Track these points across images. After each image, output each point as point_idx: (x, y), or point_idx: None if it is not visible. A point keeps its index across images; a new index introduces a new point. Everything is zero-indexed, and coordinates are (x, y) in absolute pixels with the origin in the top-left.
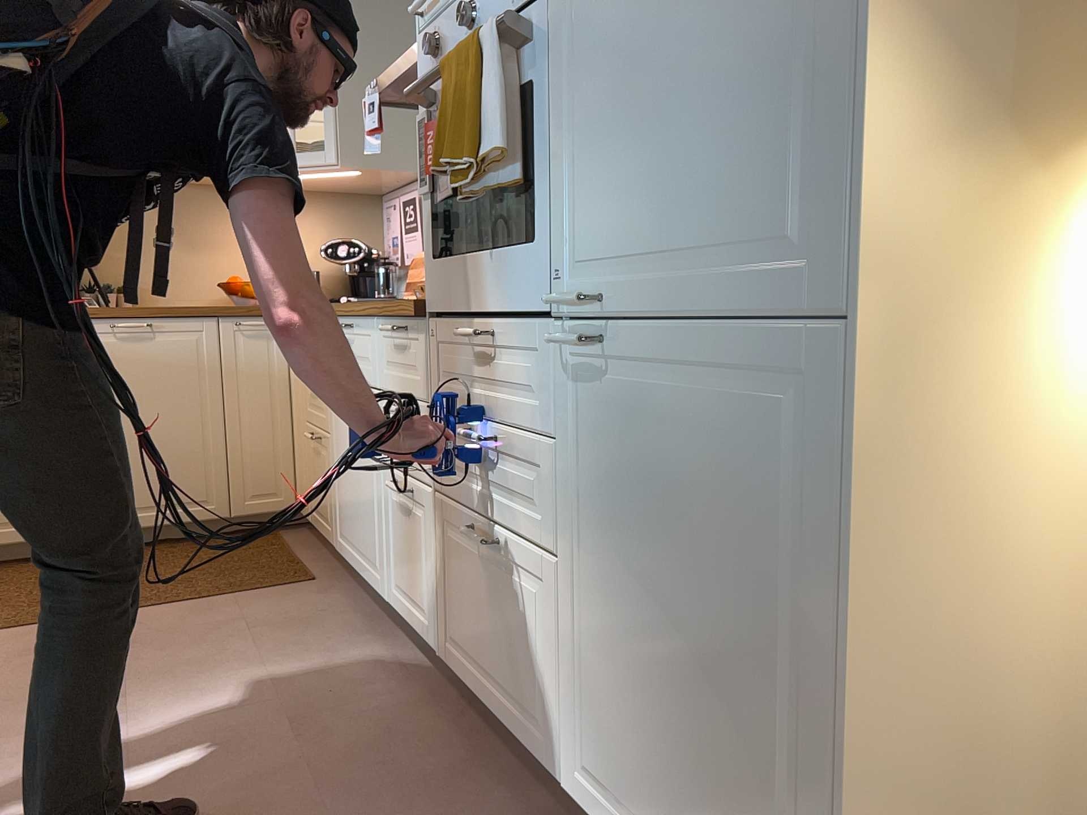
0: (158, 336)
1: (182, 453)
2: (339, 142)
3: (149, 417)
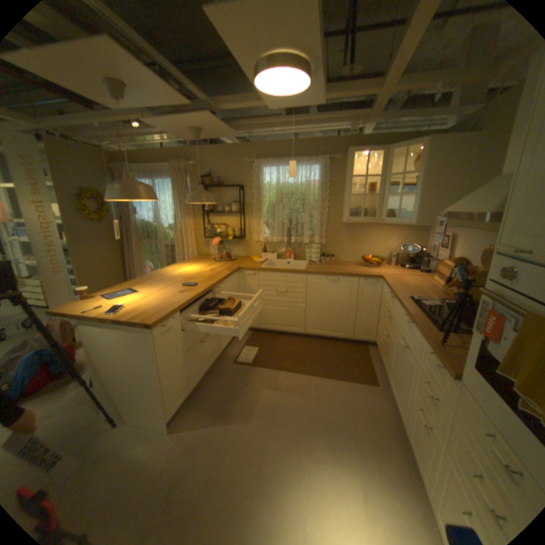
0: (340, 282)
1: (342, 318)
2: (418, 216)
3: (333, 305)
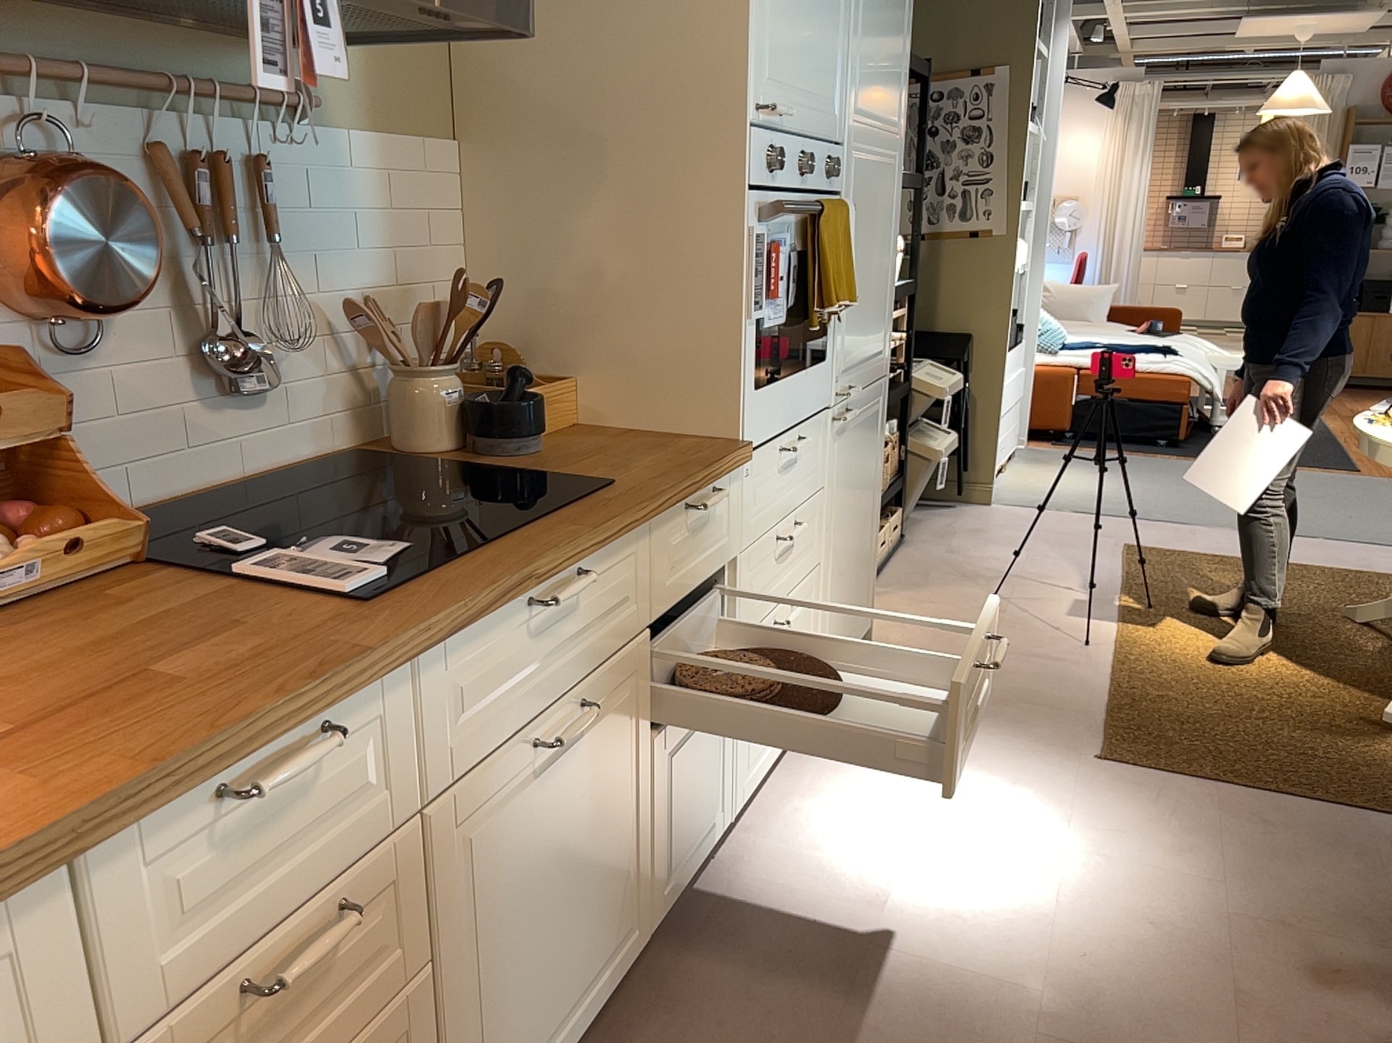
0: None
1: None
2: None
3: None
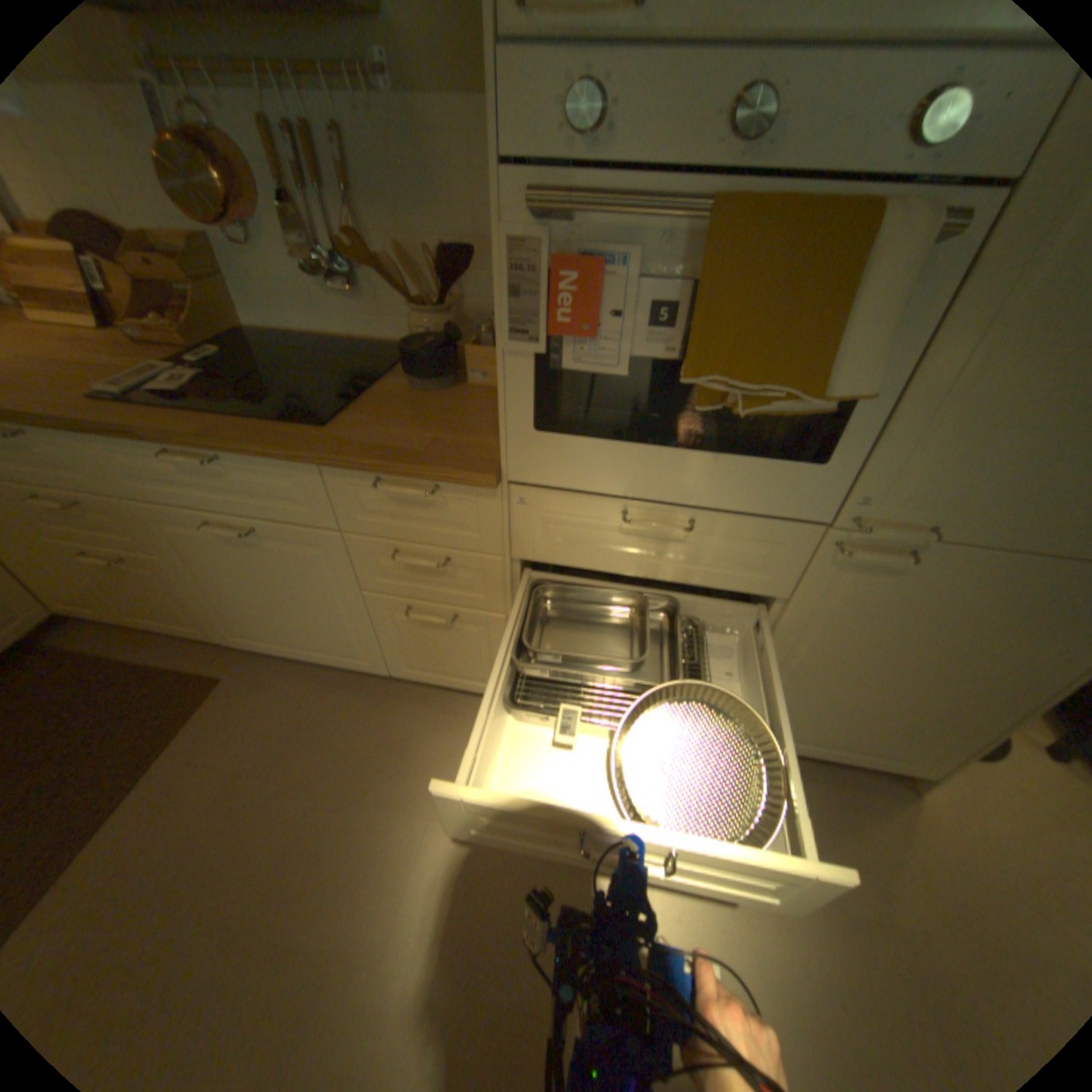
0: None
1: None
2: None
3: None
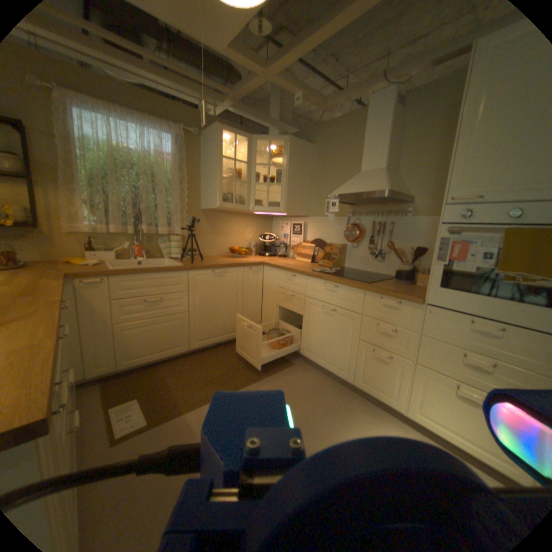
0: (225, 274)
1: (230, 315)
2: (284, 205)
3: (221, 303)
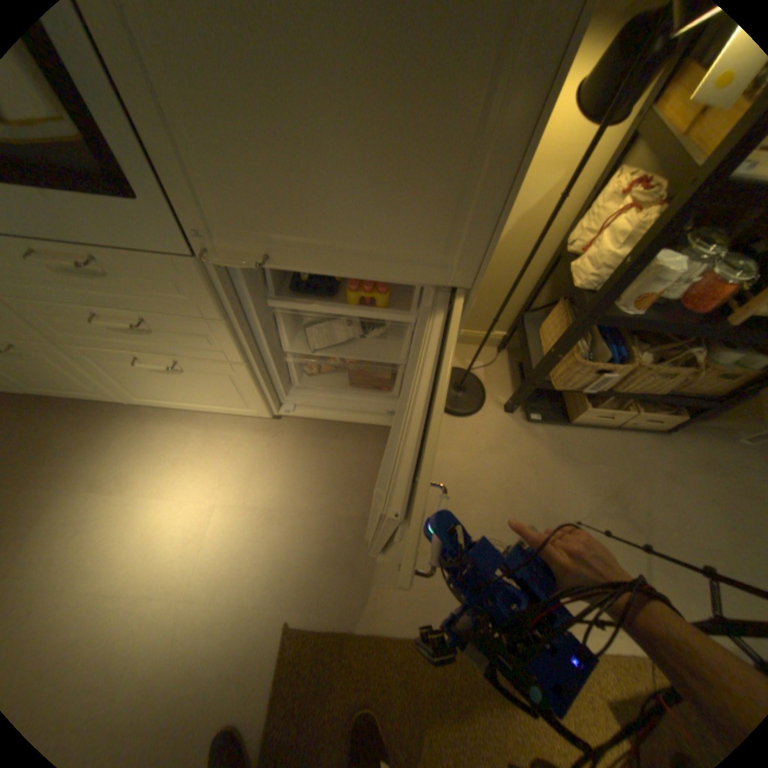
0: None
1: None
2: None
3: None
